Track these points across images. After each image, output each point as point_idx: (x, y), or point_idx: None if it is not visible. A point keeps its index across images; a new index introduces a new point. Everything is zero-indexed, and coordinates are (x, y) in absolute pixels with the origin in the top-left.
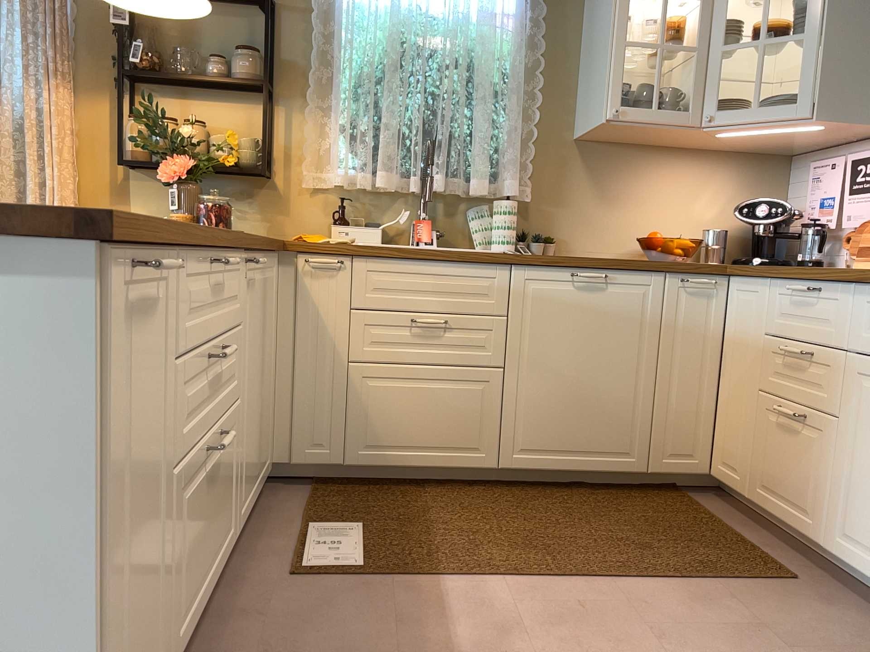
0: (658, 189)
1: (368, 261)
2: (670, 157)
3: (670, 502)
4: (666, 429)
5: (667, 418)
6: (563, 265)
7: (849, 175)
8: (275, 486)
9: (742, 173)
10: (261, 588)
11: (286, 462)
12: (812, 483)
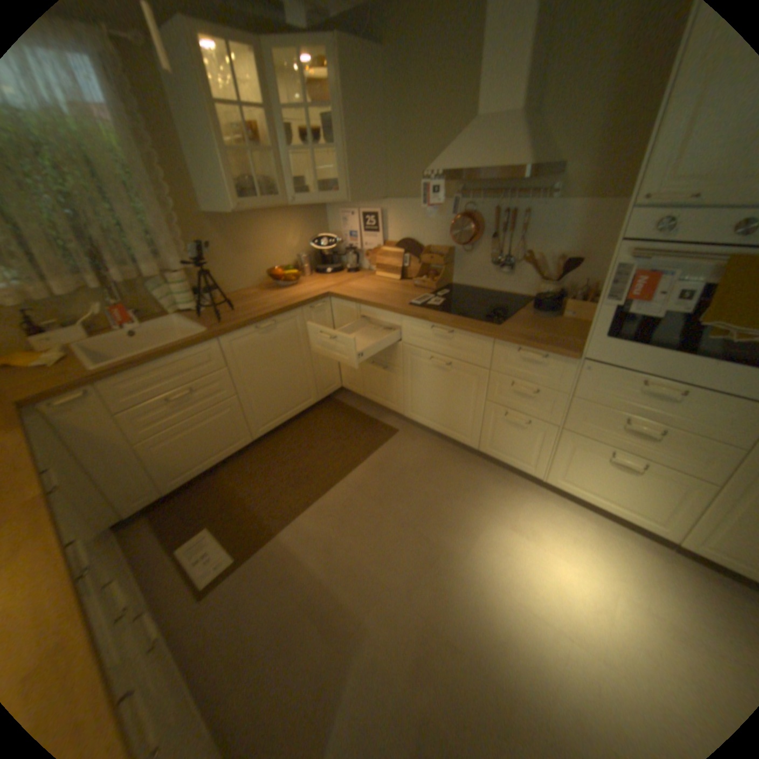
0: (263, 237)
1: (108, 383)
2: (263, 214)
3: (332, 410)
4: (320, 380)
5: (319, 375)
6: (247, 327)
7: (360, 221)
8: (118, 538)
9: (303, 216)
10: (189, 626)
11: (117, 524)
12: (393, 393)
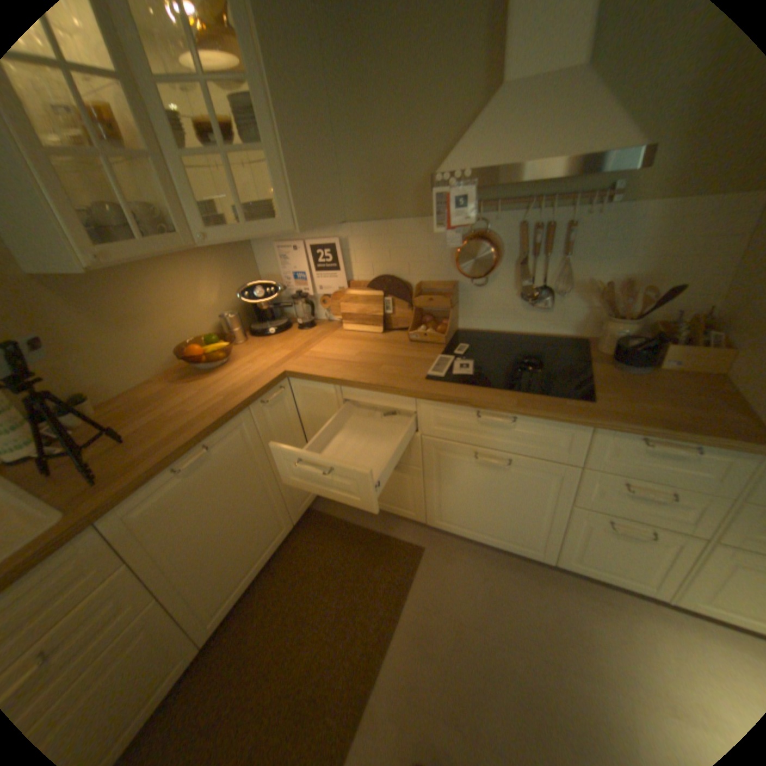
0: (160, 296)
1: None
2: (155, 261)
3: (315, 531)
4: (292, 496)
5: (290, 489)
6: (157, 475)
7: (310, 256)
8: None
9: (220, 256)
10: None
11: None
12: (409, 497)
